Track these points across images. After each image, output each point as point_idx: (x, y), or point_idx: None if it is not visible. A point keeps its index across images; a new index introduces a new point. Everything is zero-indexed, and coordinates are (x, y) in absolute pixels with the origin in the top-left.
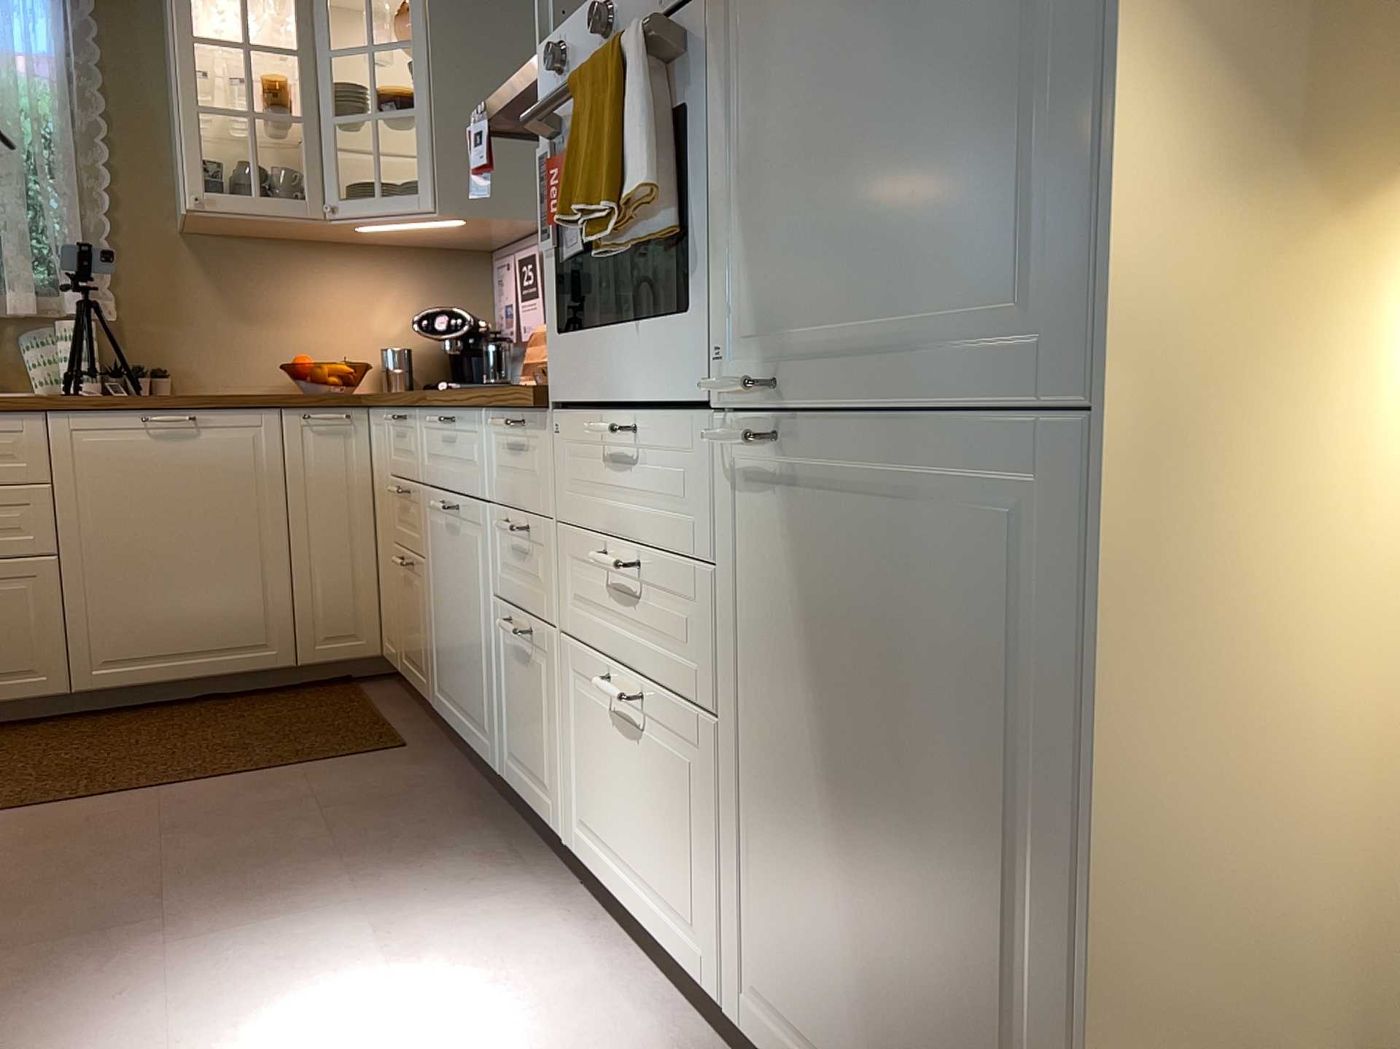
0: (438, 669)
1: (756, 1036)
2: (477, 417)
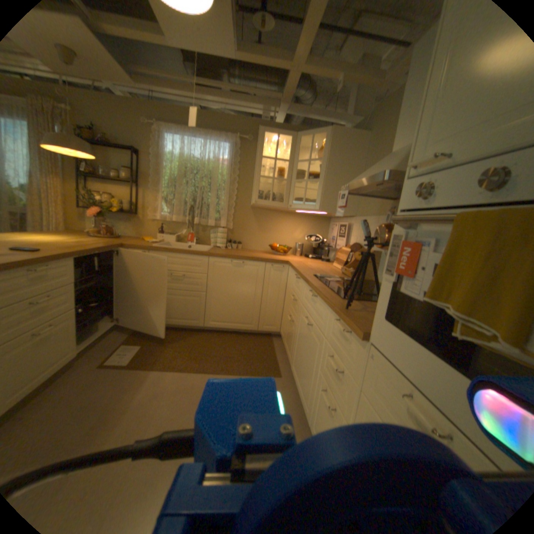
0: (294, 360)
1: None
2: (327, 306)
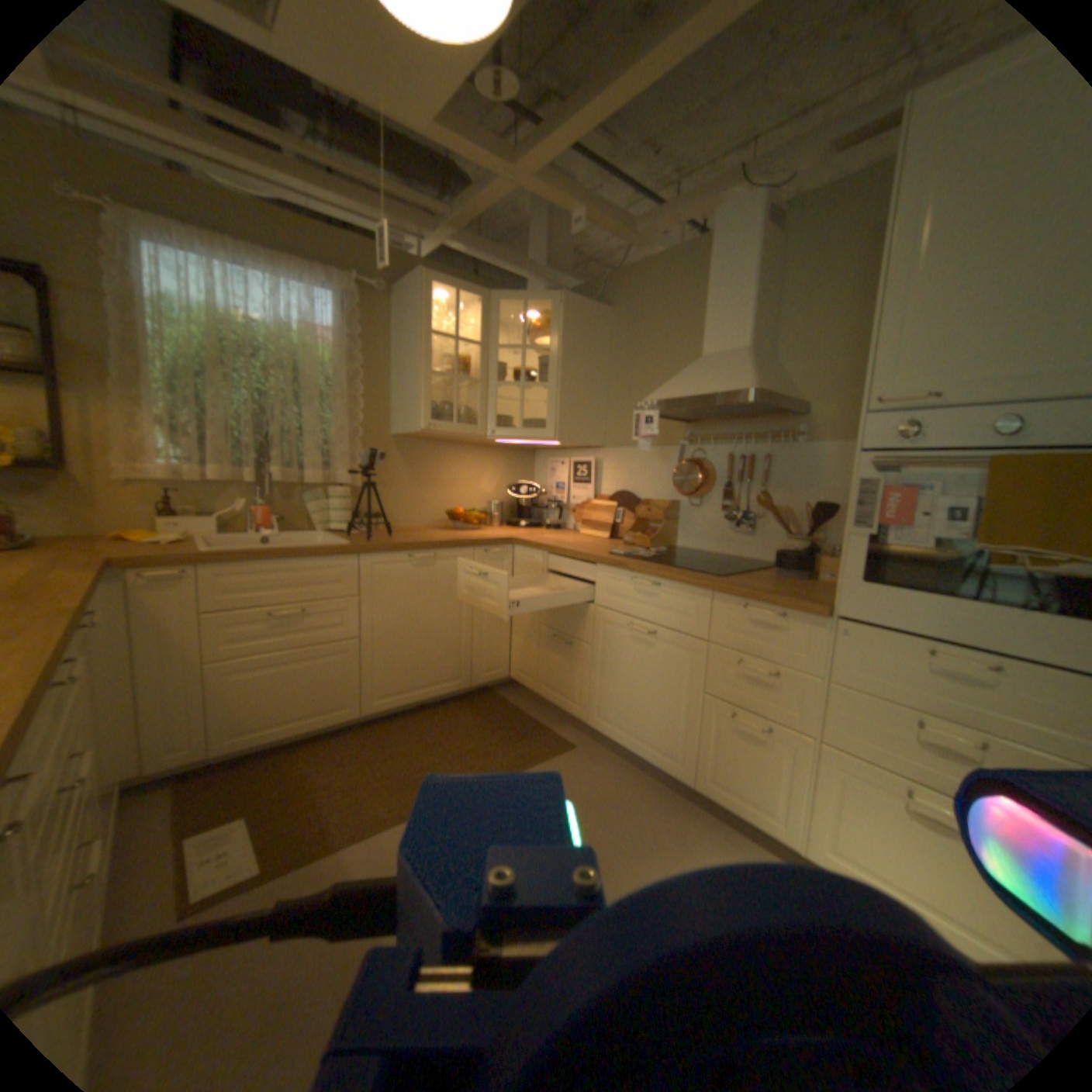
0: (599, 706)
1: None
2: (701, 592)
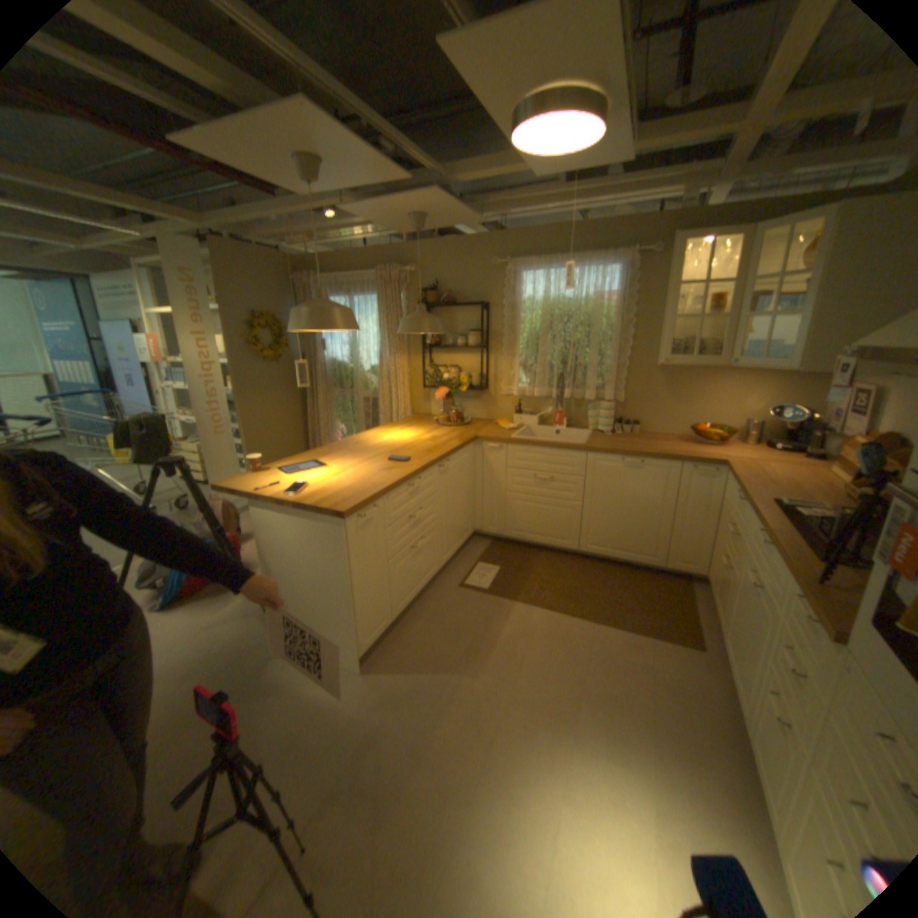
0: (732, 634)
1: None
2: (789, 569)
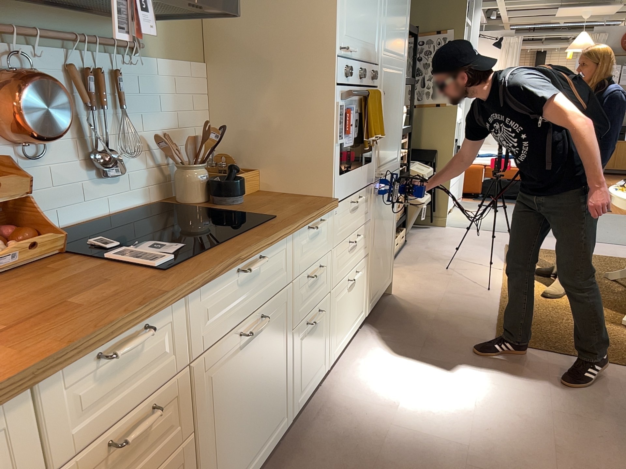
0: None
1: (370, 307)
2: (289, 237)
